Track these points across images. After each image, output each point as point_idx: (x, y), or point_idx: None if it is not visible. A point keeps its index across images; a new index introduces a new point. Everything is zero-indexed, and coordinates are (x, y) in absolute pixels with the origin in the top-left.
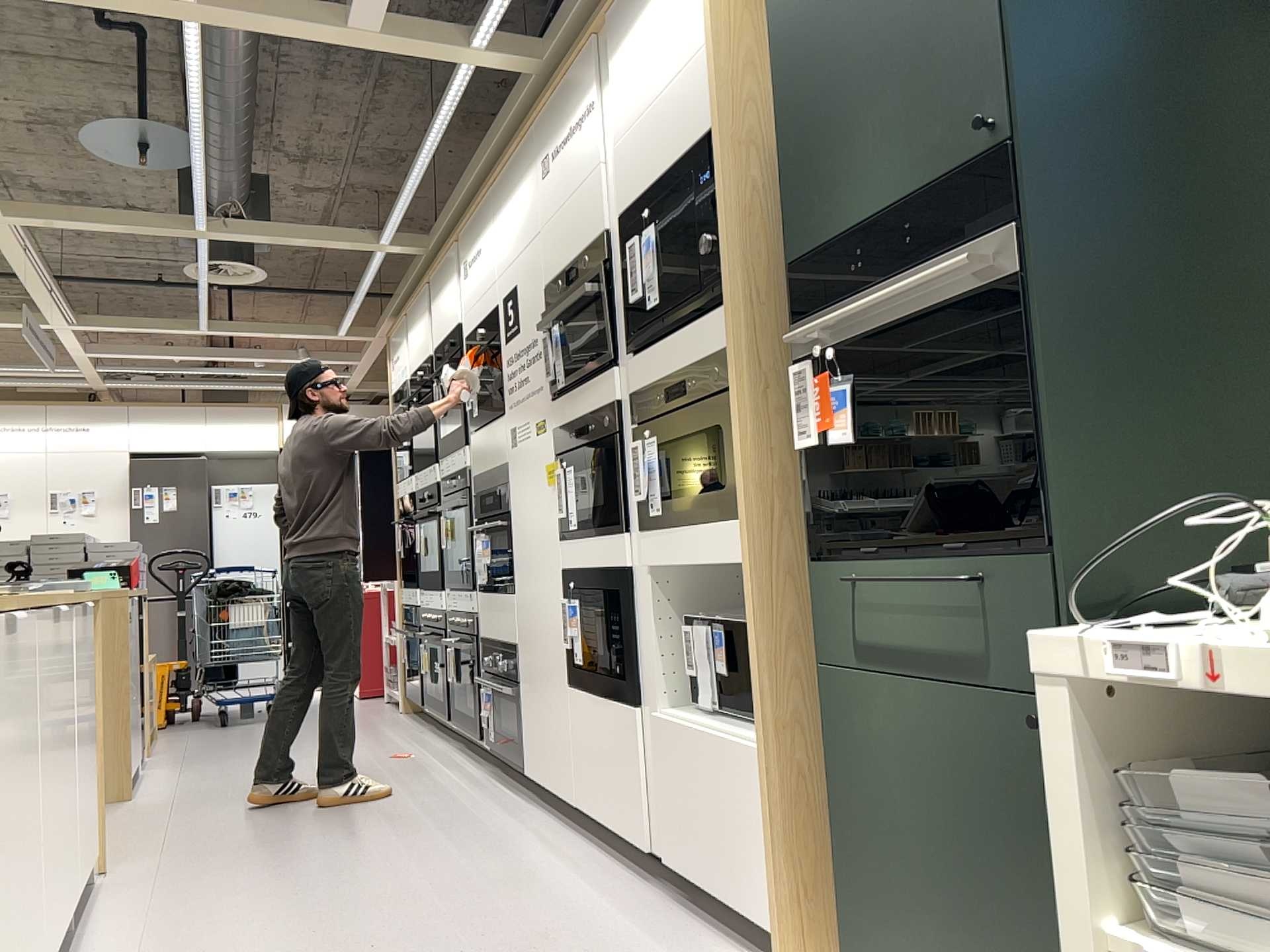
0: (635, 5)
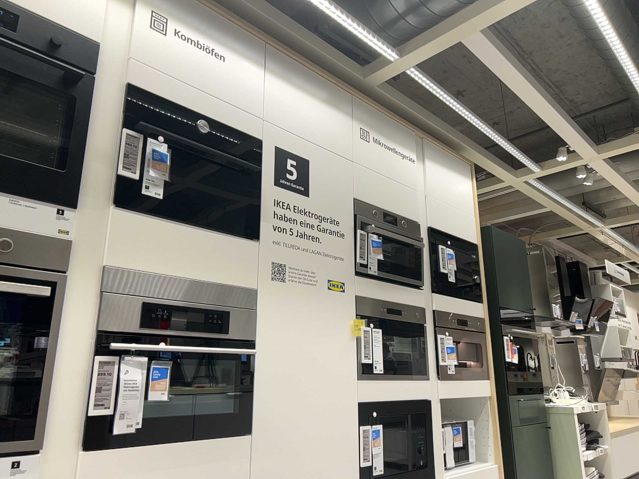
0: (441, 158)
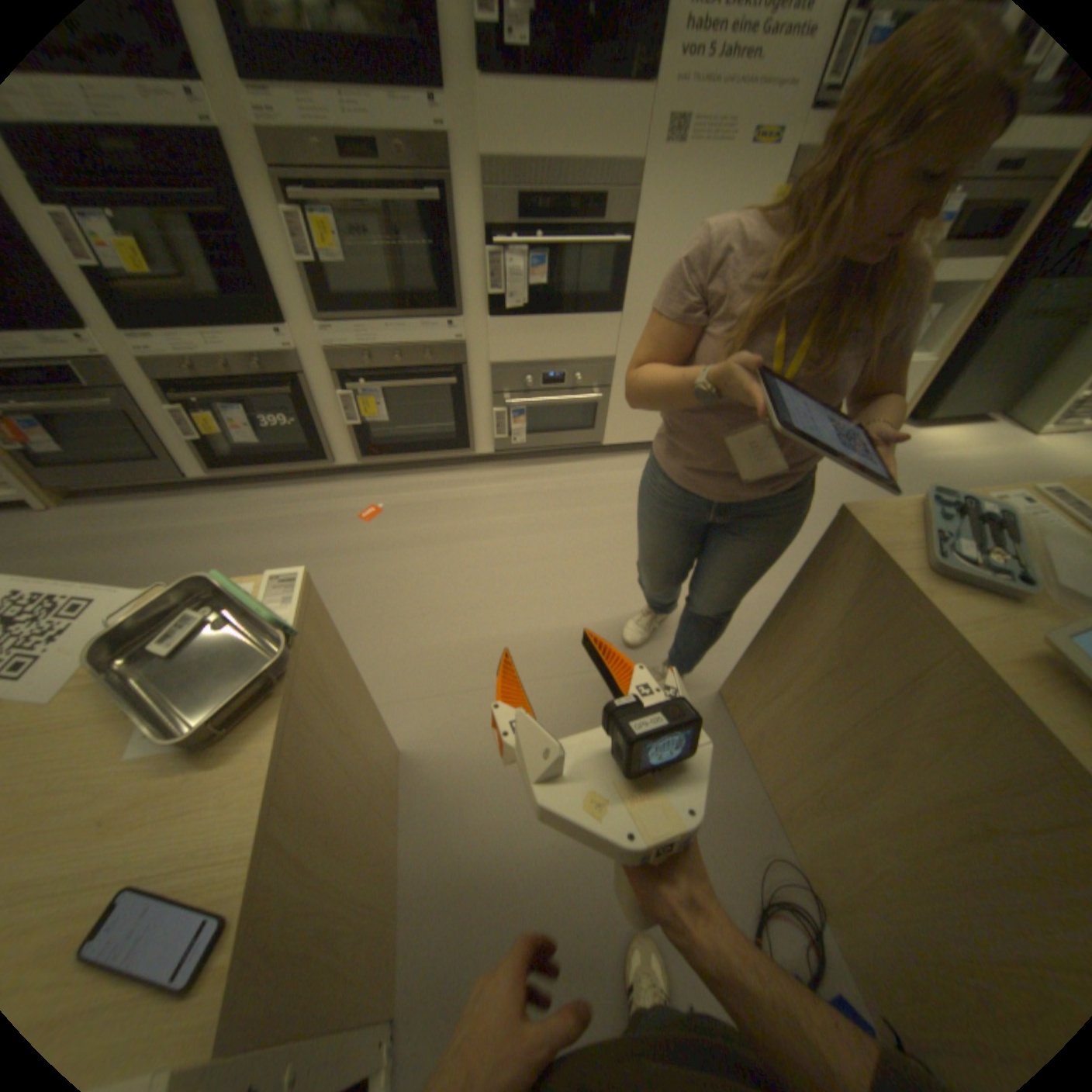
0: None
